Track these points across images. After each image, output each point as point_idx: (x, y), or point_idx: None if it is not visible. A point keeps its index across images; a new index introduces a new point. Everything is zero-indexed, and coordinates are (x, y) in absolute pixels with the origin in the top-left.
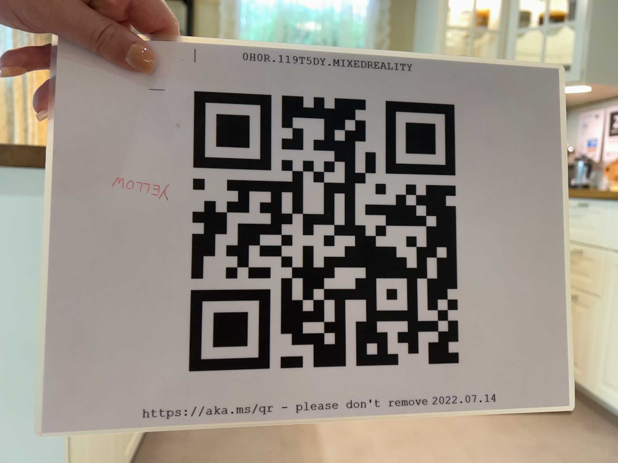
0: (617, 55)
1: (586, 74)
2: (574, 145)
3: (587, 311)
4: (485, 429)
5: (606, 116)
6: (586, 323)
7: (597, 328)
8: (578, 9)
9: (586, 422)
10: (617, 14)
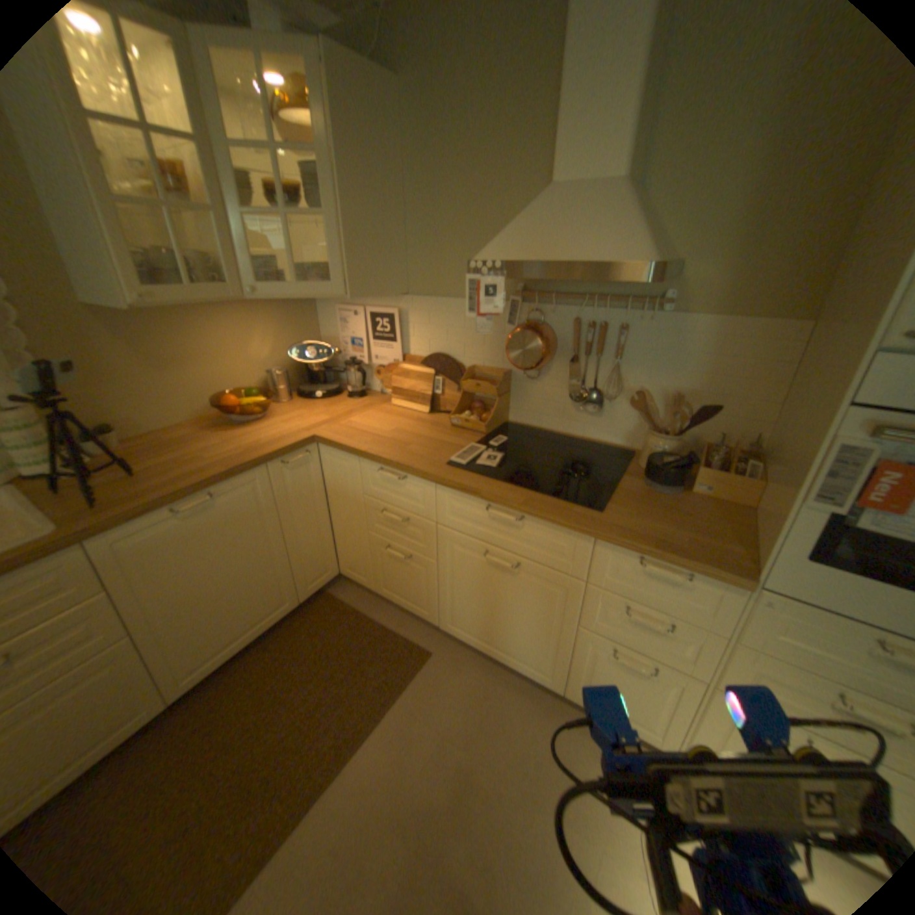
0: (370, 261)
1: (346, 288)
2: (329, 335)
3: (421, 567)
4: (384, 753)
5: (362, 316)
6: (421, 576)
7: (434, 582)
8: (313, 189)
9: (441, 654)
10: (361, 206)
